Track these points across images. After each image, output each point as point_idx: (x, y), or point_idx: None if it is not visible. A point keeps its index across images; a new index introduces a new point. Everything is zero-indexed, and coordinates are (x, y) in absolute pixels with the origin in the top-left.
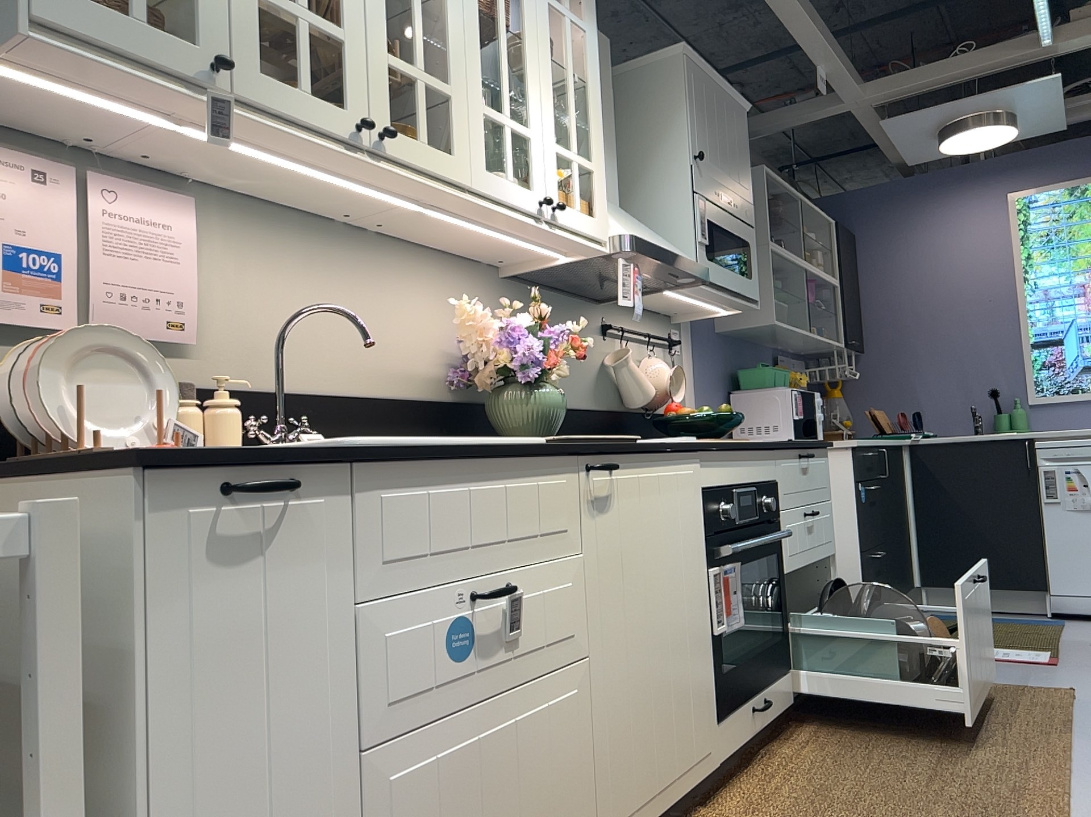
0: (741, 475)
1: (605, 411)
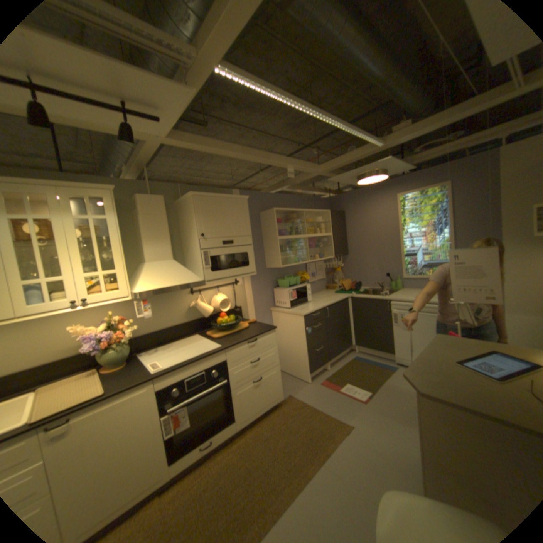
0: (192, 372)
1: (191, 321)
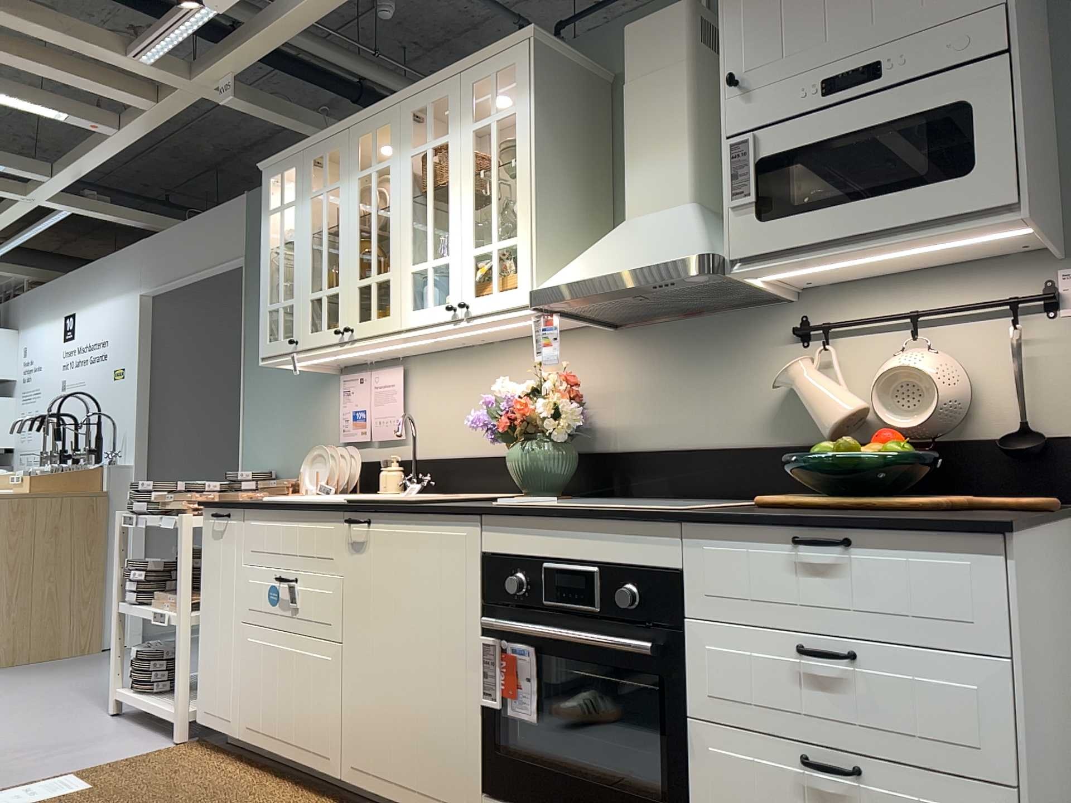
0: (565, 548)
1: (786, 446)
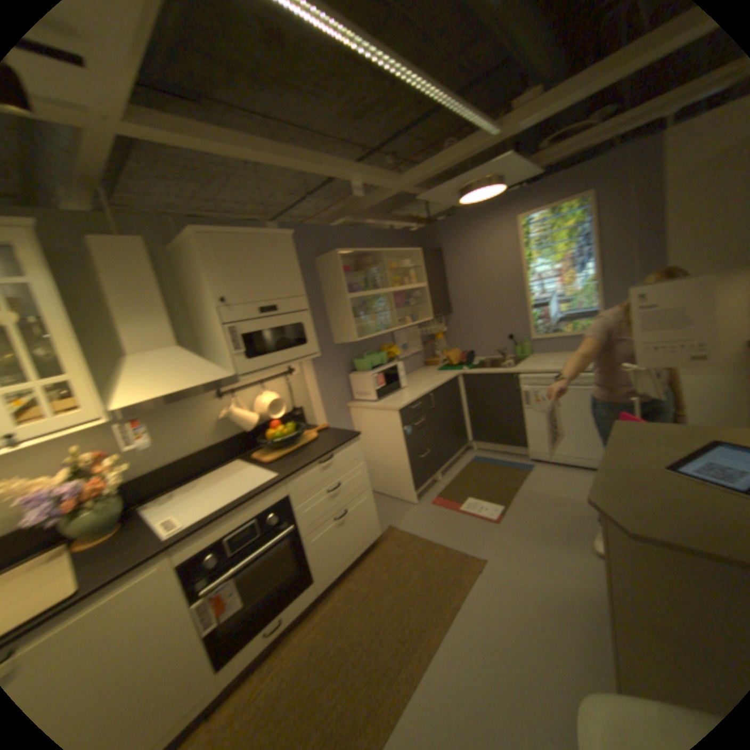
0: (236, 522)
1: (227, 439)
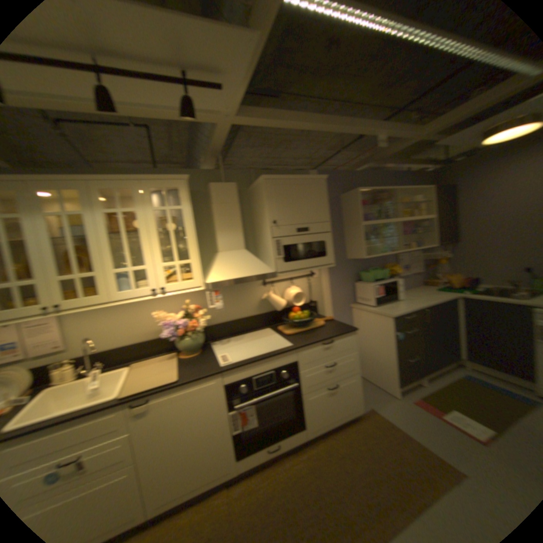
0: (262, 369)
1: (265, 313)
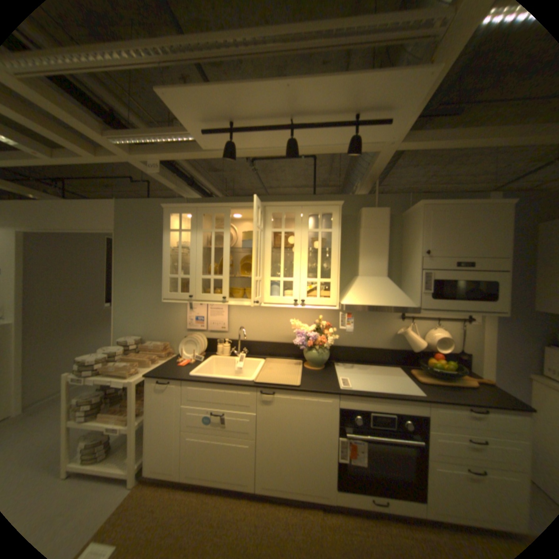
0: (381, 409)
1: (396, 350)
